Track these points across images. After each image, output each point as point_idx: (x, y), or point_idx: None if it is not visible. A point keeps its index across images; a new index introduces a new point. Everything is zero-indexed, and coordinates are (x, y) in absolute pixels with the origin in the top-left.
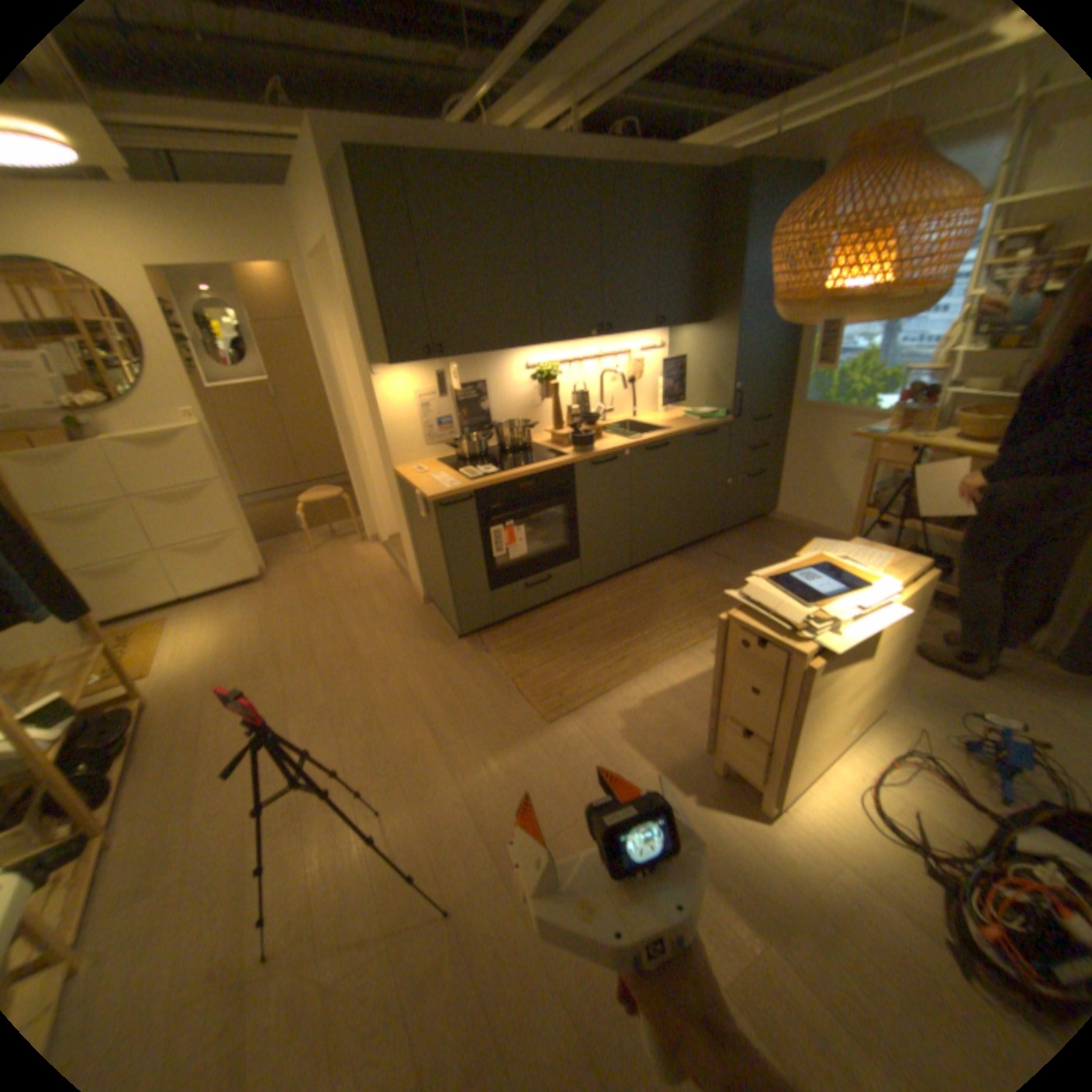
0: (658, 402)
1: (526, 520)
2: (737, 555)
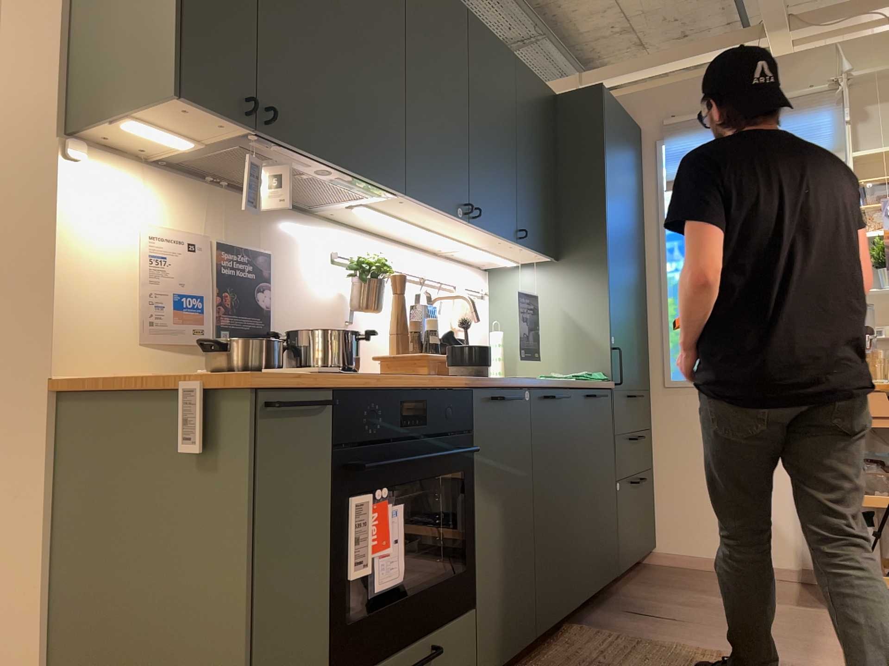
0: (497, 365)
1: (394, 501)
2: (668, 609)
